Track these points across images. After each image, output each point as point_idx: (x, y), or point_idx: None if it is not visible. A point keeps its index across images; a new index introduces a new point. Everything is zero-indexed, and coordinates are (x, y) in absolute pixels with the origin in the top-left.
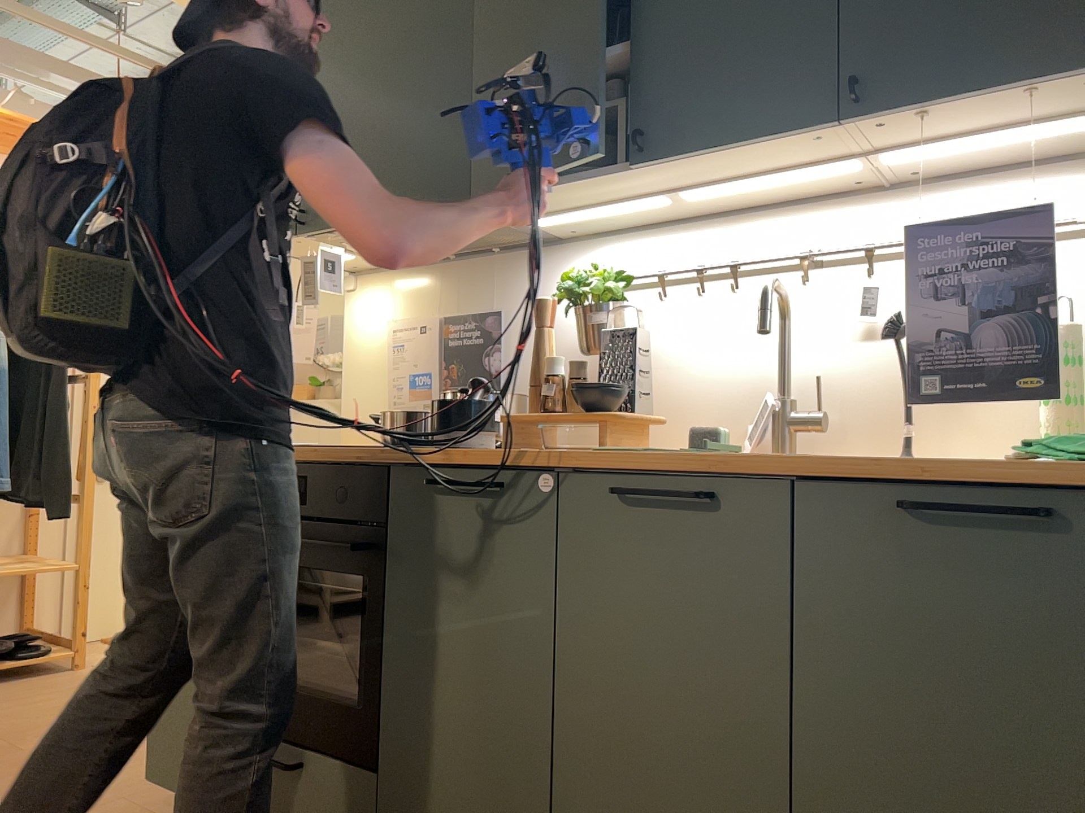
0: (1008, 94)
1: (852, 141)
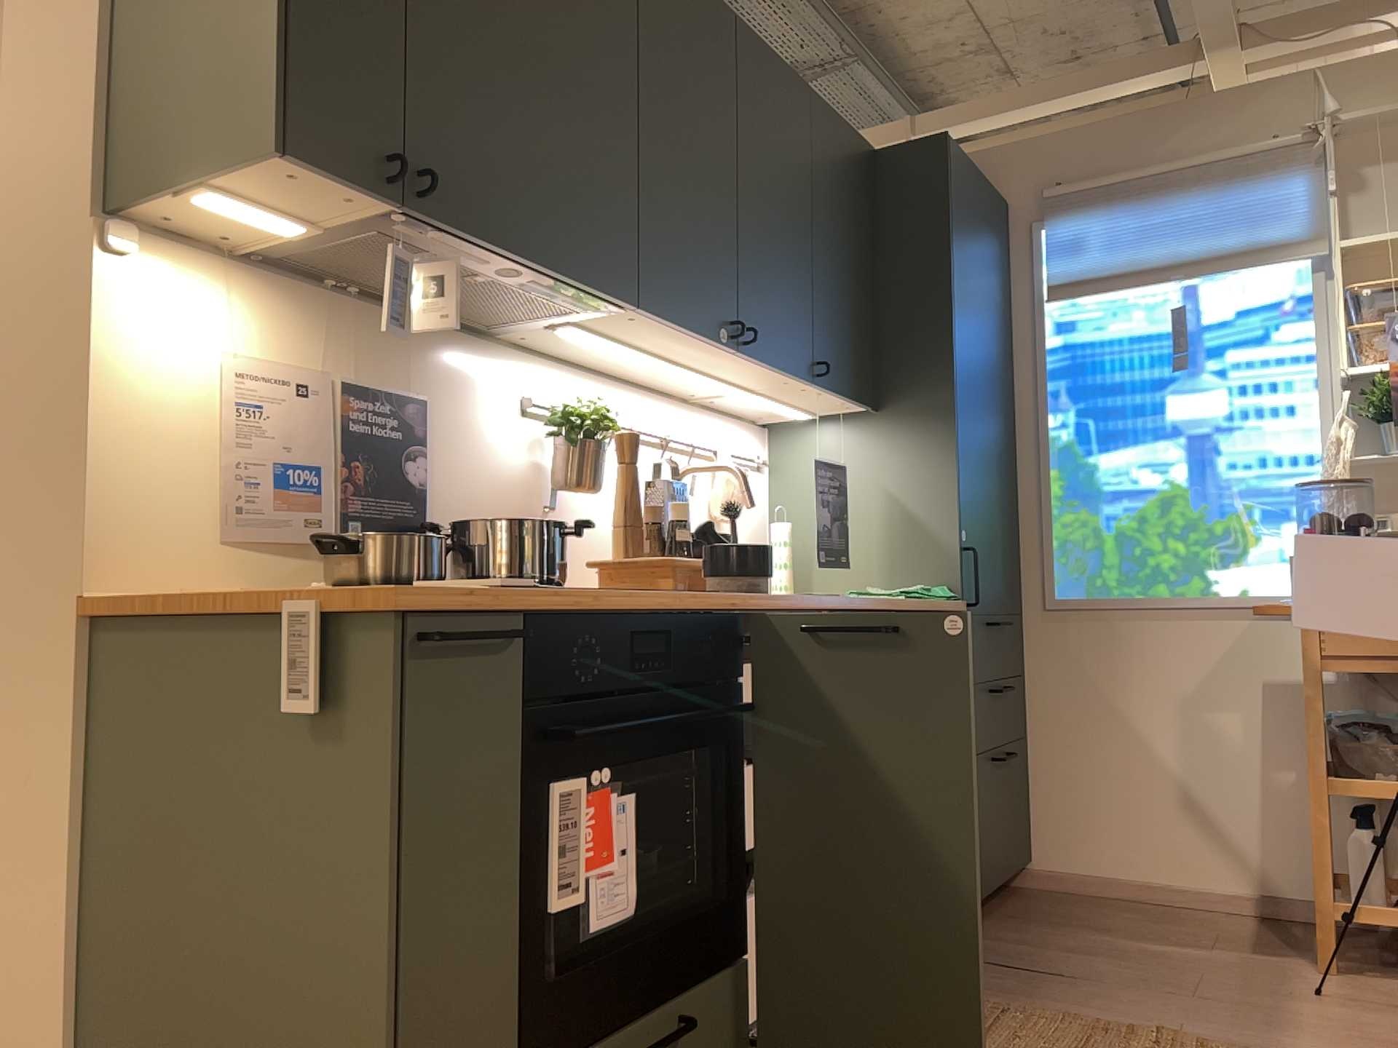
0: (843, 399)
1: (783, 386)
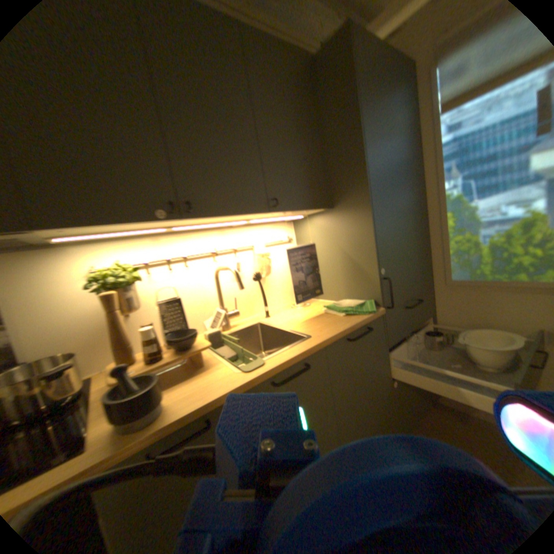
0: (303, 211)
1: (258, 216)
